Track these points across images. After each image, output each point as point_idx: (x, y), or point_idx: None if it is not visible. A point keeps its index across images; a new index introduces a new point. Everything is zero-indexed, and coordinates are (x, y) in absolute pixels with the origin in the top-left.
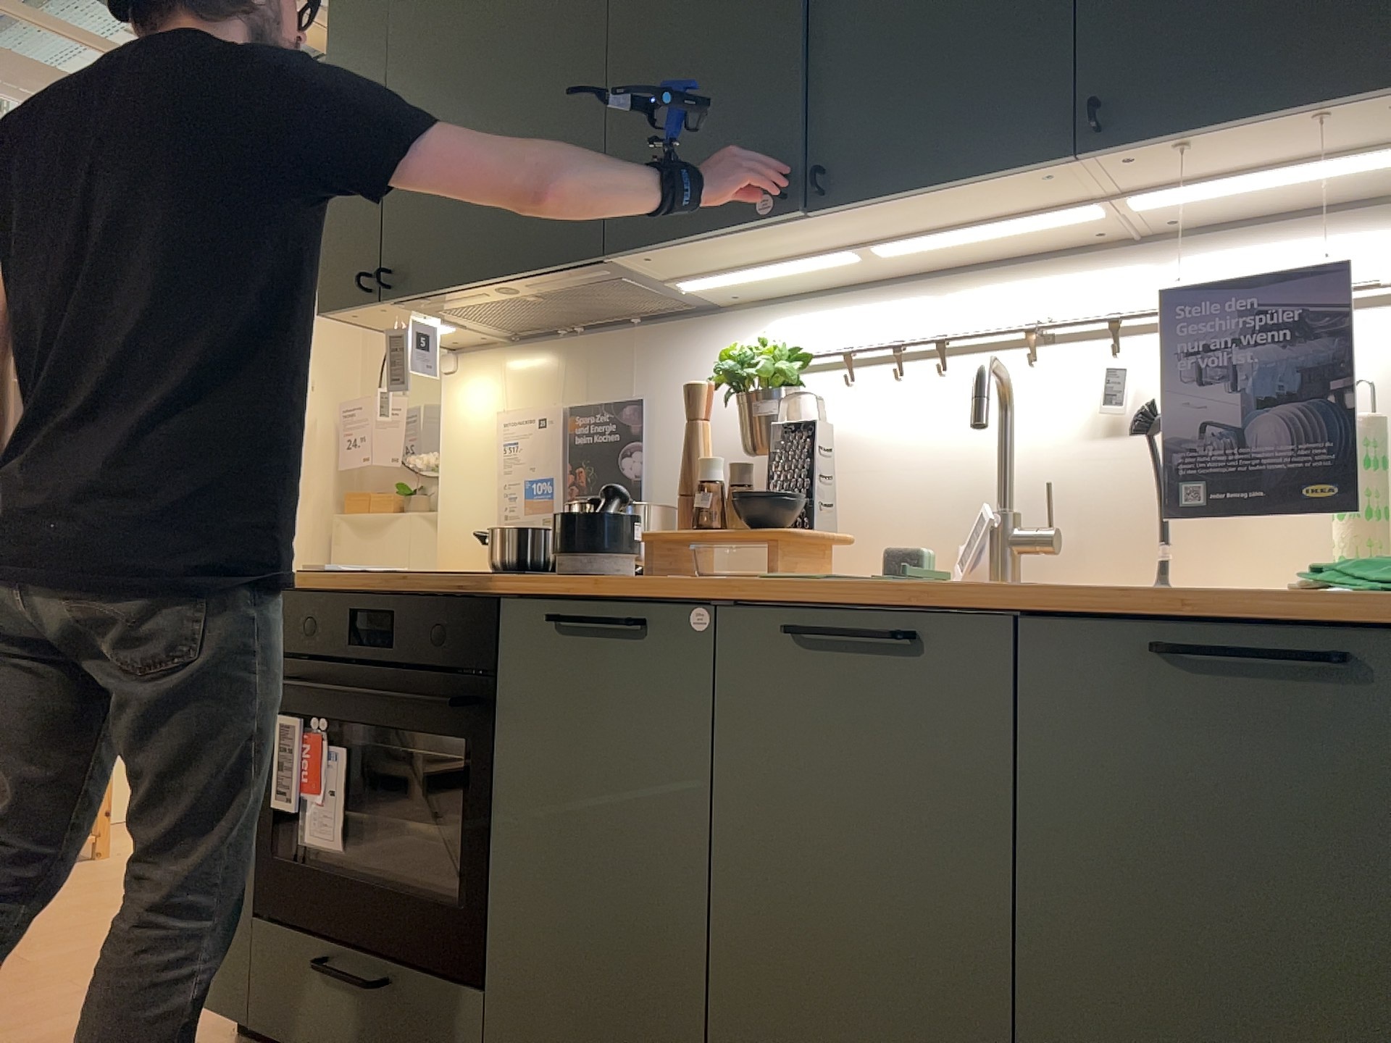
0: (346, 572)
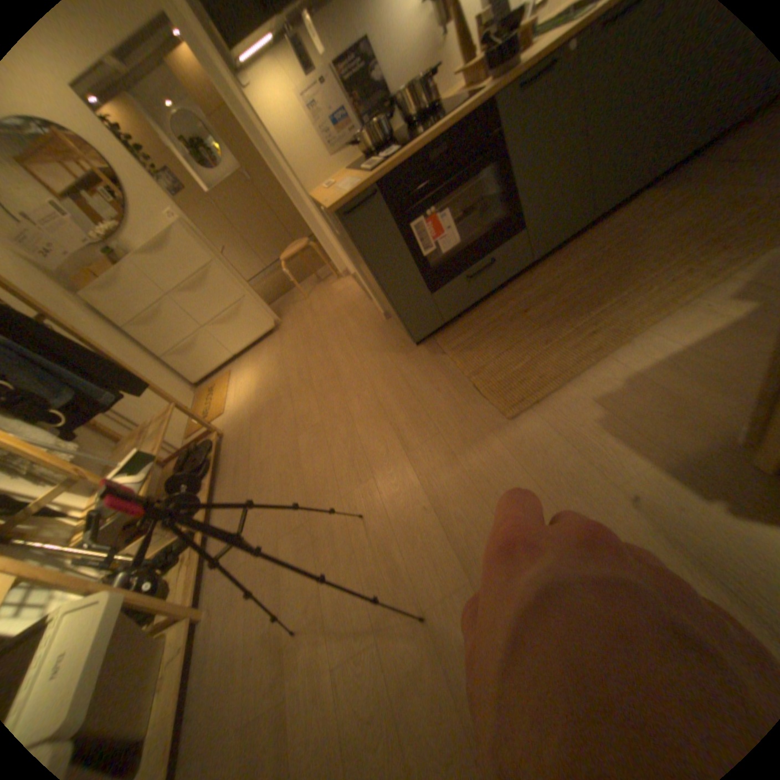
0: (397, 149)
